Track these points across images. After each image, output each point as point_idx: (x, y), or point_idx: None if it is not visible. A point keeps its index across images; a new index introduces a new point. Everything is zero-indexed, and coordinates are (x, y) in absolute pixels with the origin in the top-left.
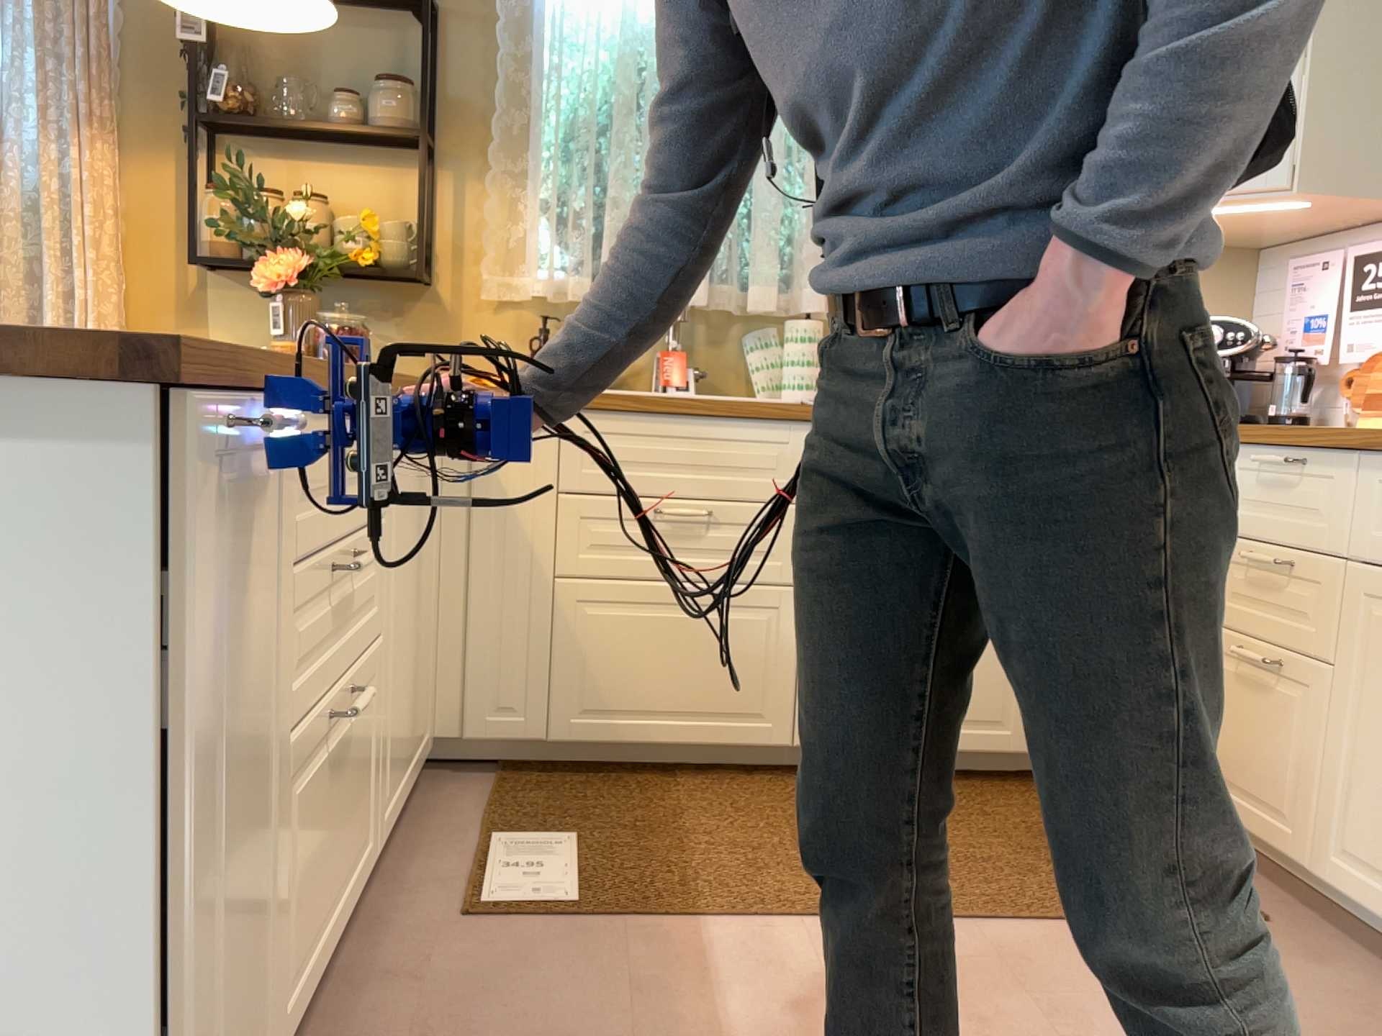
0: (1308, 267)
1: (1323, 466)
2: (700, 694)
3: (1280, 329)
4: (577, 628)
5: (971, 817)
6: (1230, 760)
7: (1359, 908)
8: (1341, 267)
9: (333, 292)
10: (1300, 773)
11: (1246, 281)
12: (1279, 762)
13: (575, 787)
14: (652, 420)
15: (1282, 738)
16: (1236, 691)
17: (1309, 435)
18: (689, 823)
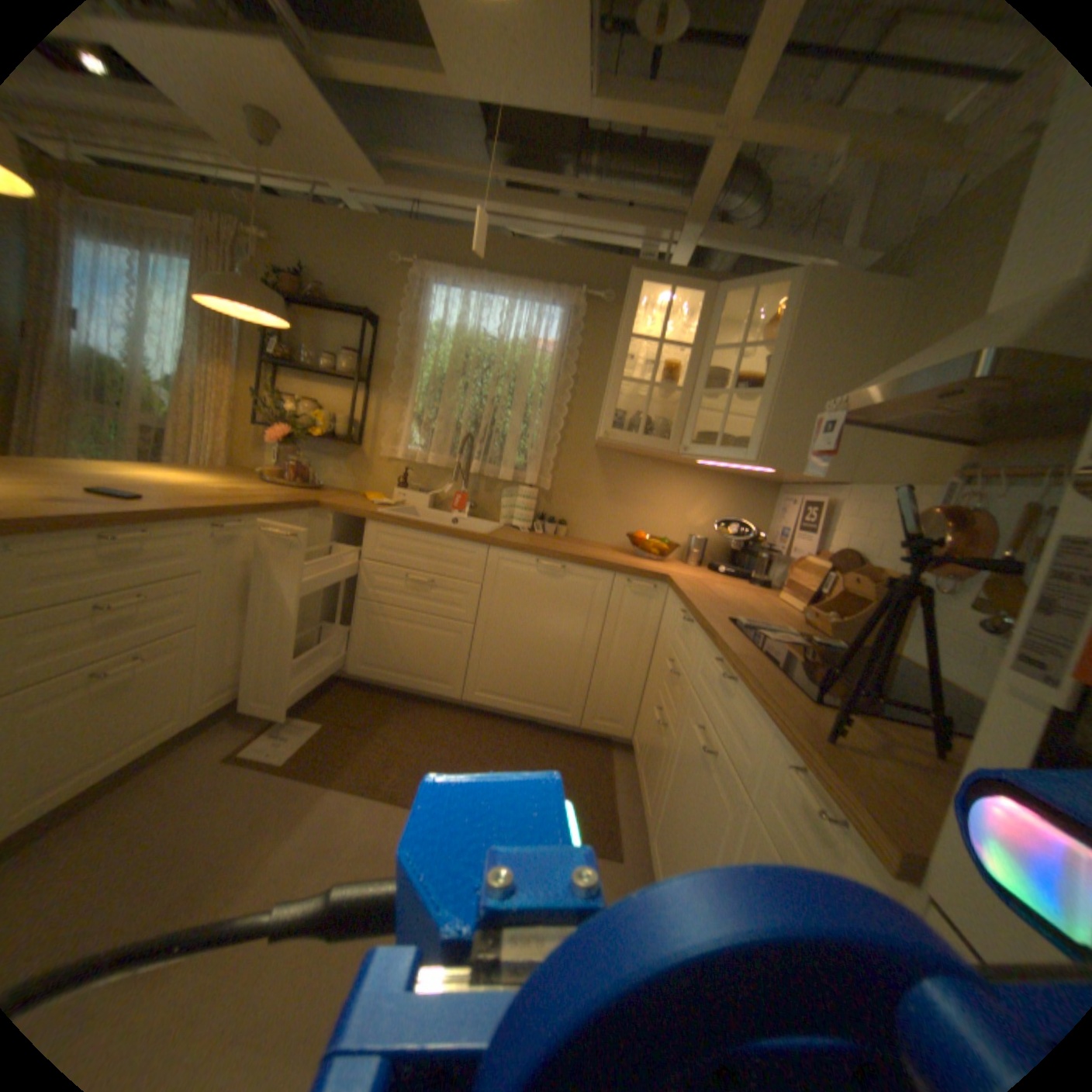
0: (789, 503)
1: (695, 628)
2: (418, 667)
3: (779, 531)
4: (365, 625)
5: (527, 758)
6: (647, 765)
7: (653, 874)
8: (799, 507)
9: (318, 445)
10: (658, 788)
11: (770, 502)
12: (655, 778)
13: (352, 699)
14: (410, 533)
15: (658, 766)
16: (655, 731)
17: (692, 609)
18: (383, 731)
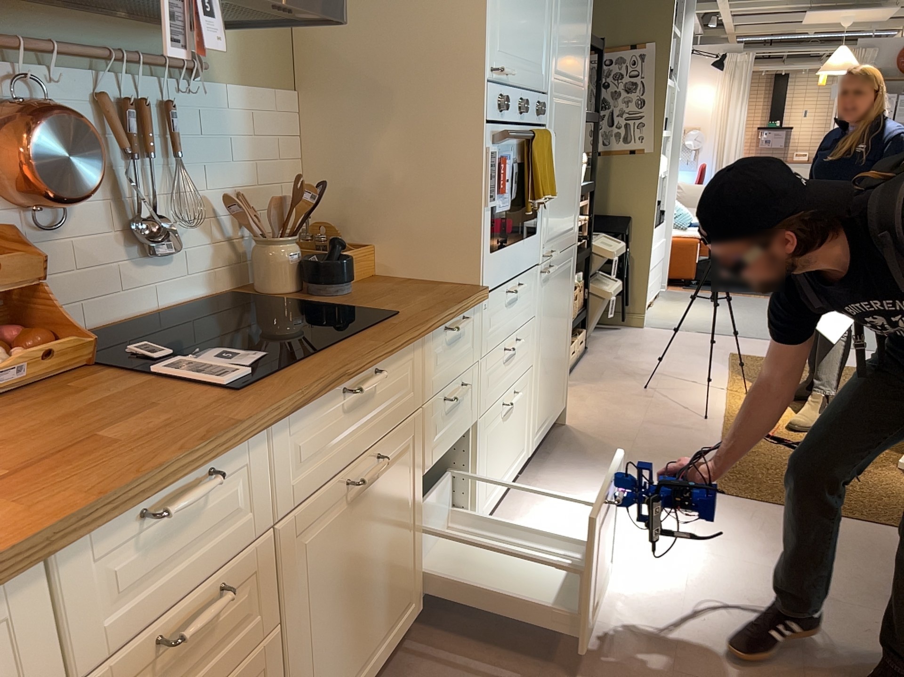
0: None
1: (232, 460)
2: None
3: None
4: None
5: None
6: None
7: None
8: None
9: None
10: None
11: None
12: None
13: None
14: None
15: None
16: None
17: (231, 435)
18: None
